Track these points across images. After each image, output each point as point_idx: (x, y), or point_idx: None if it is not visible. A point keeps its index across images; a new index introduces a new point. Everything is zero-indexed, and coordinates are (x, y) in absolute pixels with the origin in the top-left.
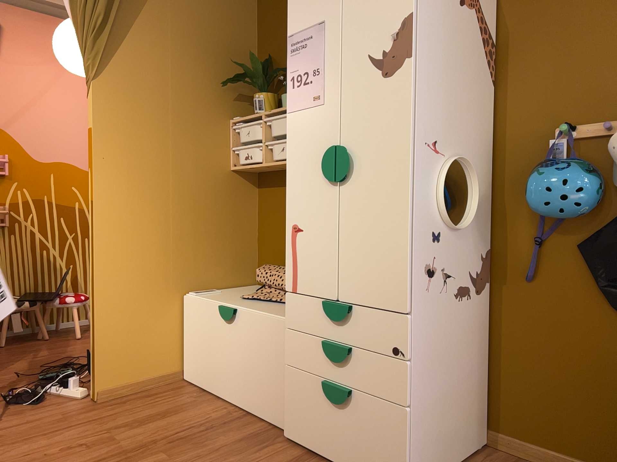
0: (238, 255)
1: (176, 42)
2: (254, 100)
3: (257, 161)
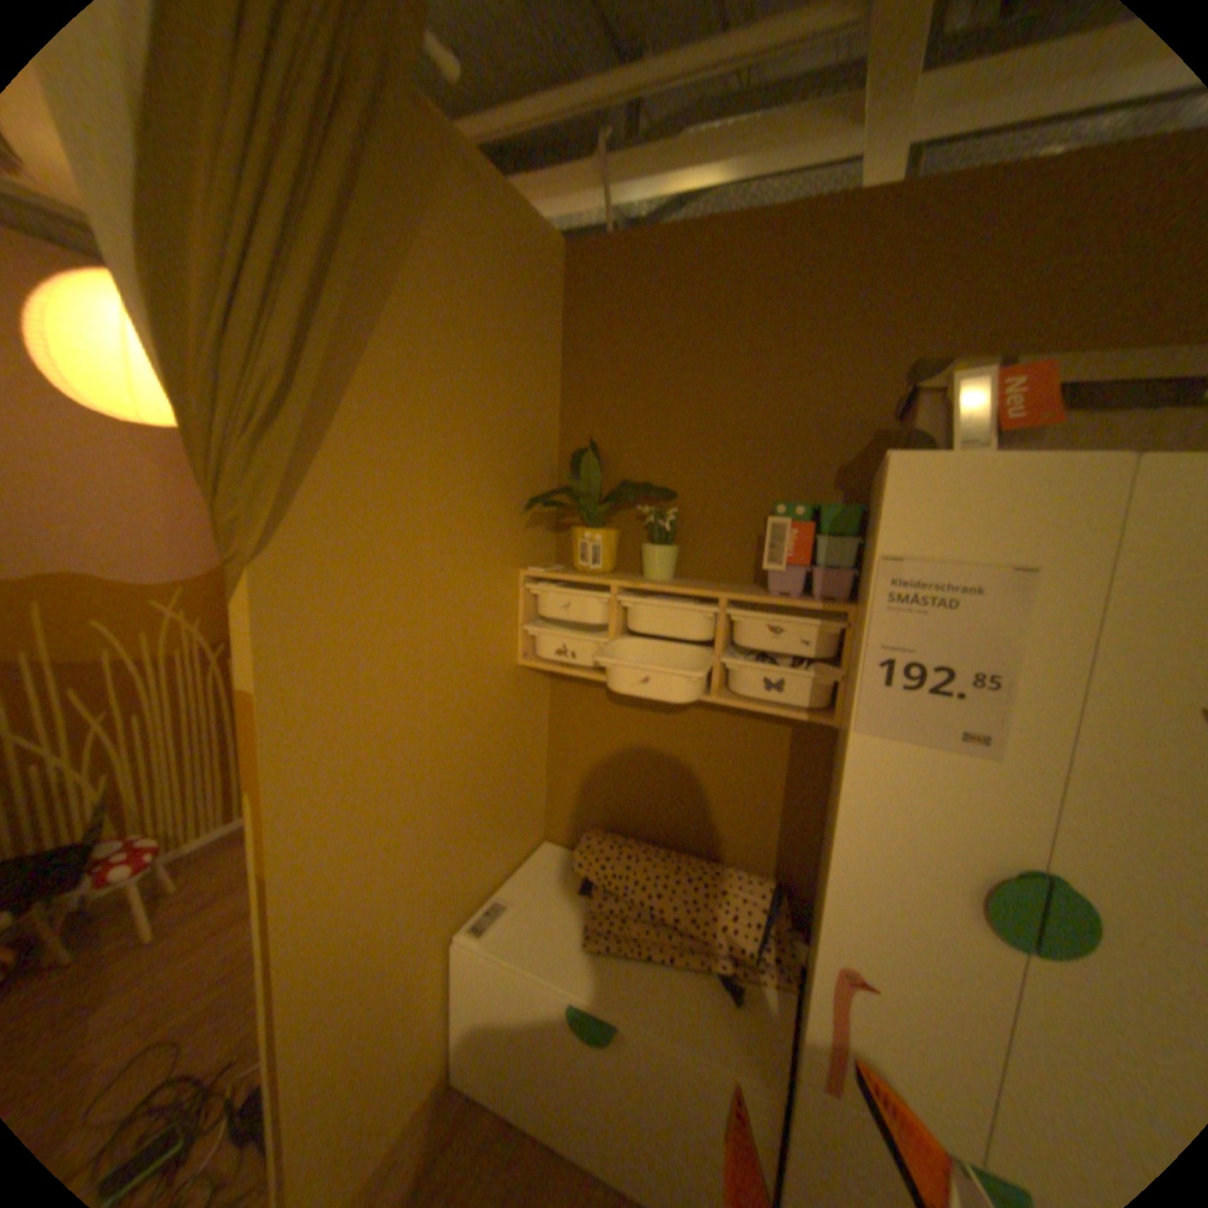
0: (524, 809)
1: (437, 421)
2: (573, 535)
3: (588, 665)
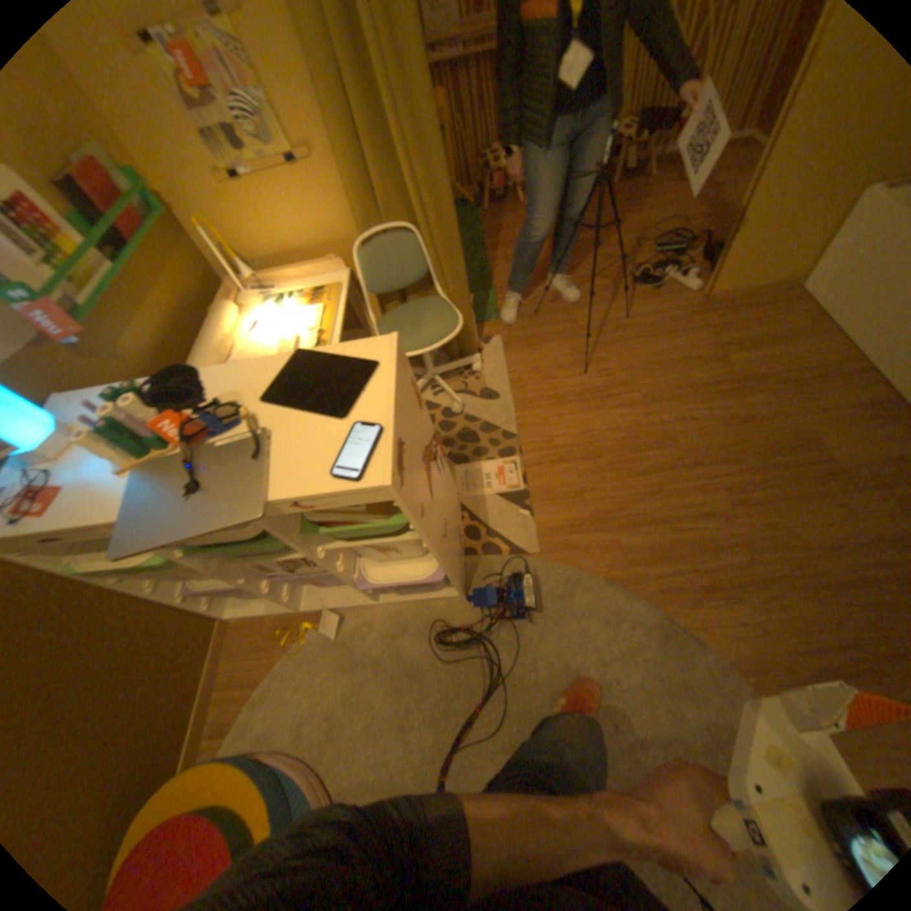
0: None
1: None
2: None
3: None
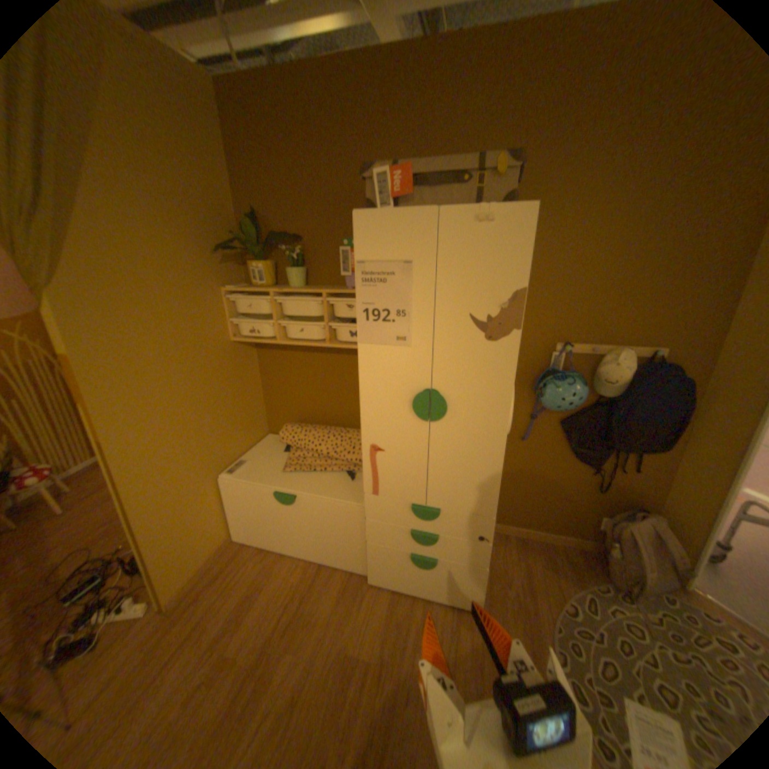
0: (252, 417)
1: (141, 203)
2: (247, 265)
3: (266, 337)
